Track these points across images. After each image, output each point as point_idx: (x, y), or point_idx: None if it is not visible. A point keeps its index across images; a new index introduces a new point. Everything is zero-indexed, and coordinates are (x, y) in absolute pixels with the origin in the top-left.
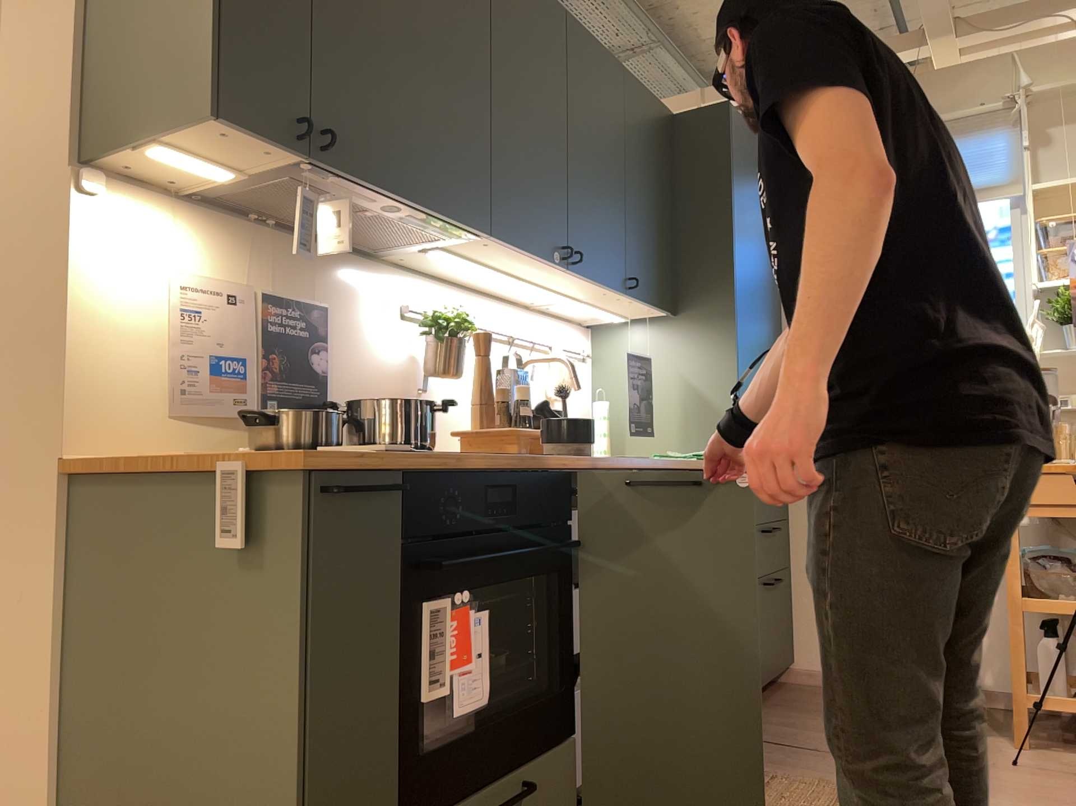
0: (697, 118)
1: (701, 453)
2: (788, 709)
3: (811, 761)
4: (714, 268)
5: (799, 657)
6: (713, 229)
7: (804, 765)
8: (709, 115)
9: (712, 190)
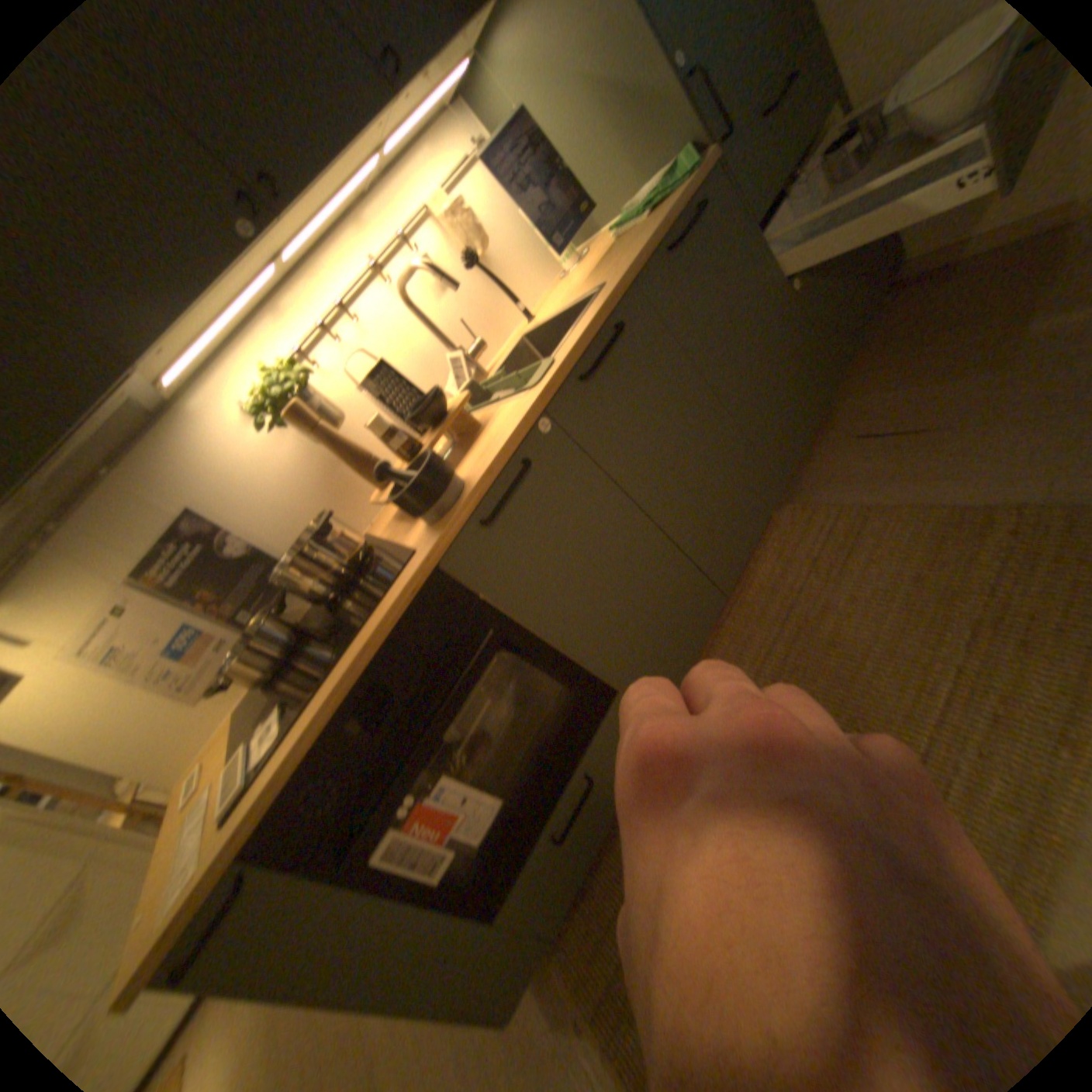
0: None
1: (658, 171)
2: (896, 347)
3: (913, 458)
4: None
5: (909, 246)
6: None
7: (903, 471)
8: None
9: None
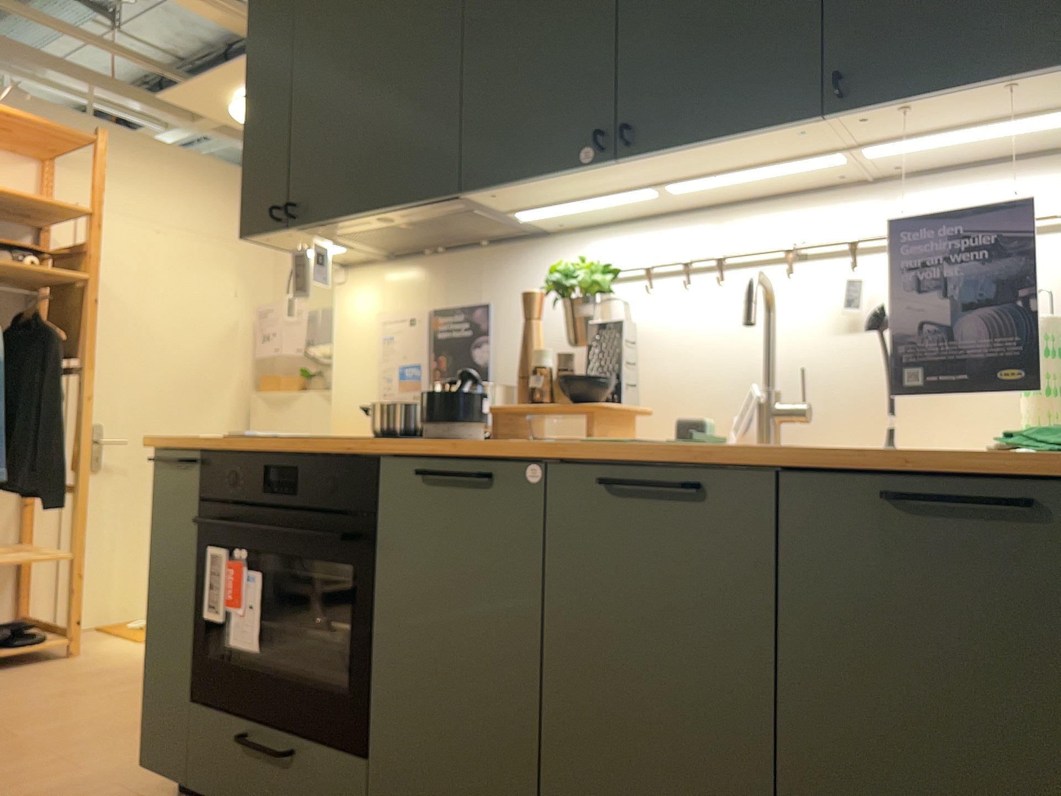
0: None
1: None
2: None
3: None
4: None
5: None
6: None
7: None
8: None
9: None
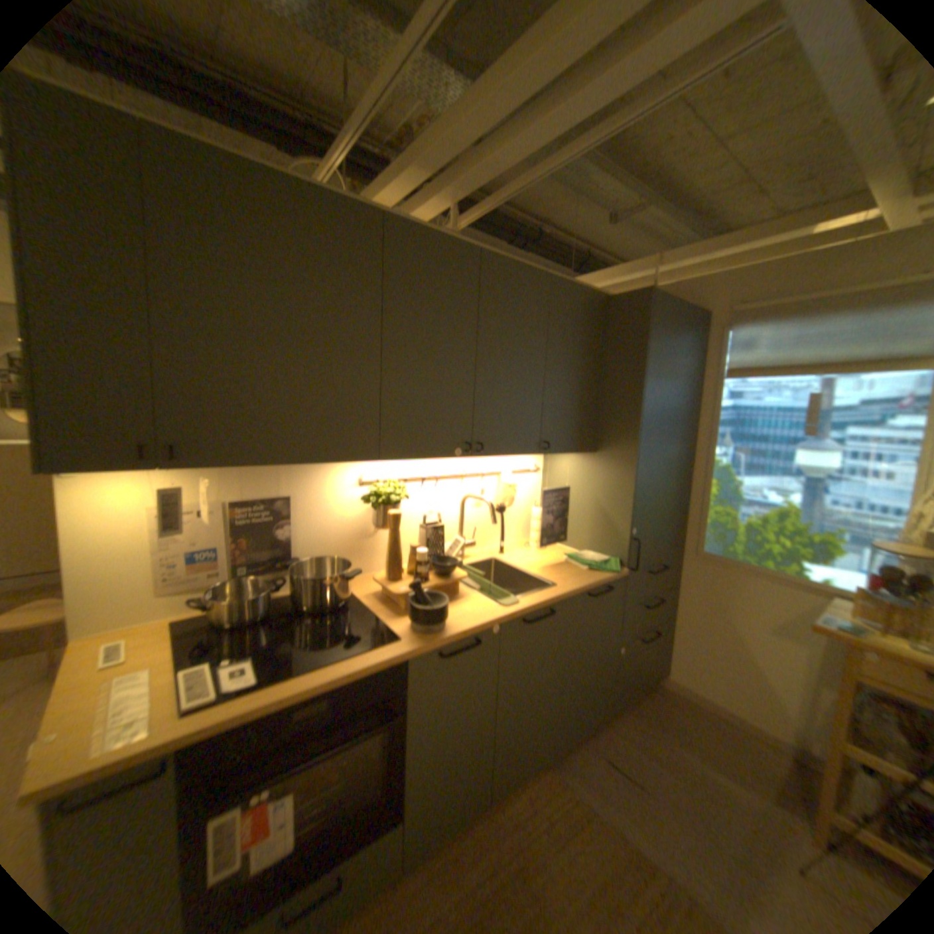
0: (626, 299)
1: (598, 556)
2: (645, 725)
3: (629, 803)
4: (625, 423)
5: (672, 675)
6: (627, 392)
7: (621, 807)
8: (636, 297)
9: (630, 361)
